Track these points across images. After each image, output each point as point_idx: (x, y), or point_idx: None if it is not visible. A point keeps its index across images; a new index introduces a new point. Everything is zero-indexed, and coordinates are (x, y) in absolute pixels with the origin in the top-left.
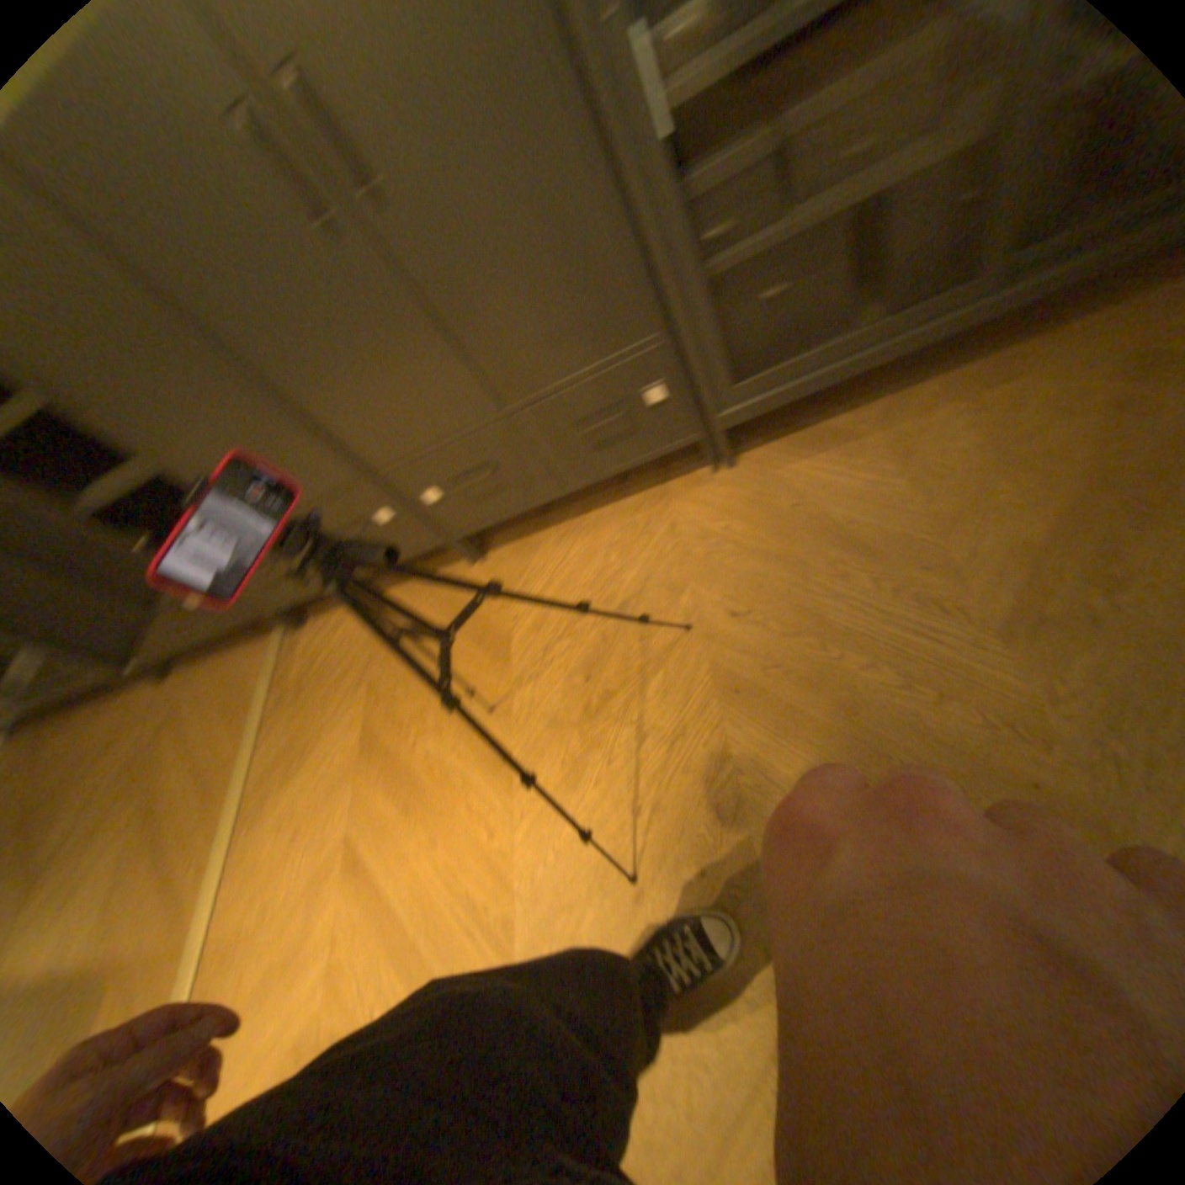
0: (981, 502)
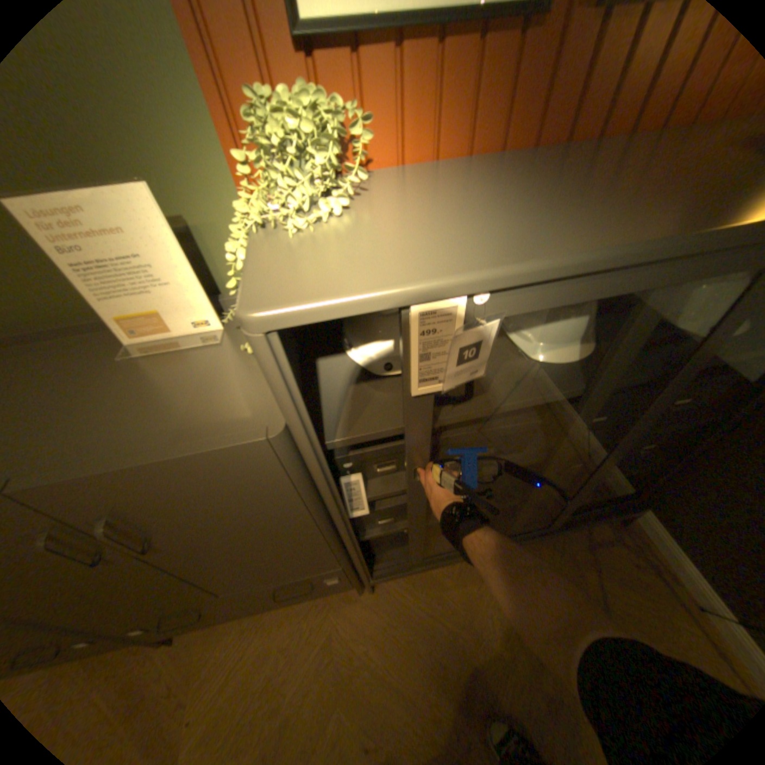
0: (509, 671)
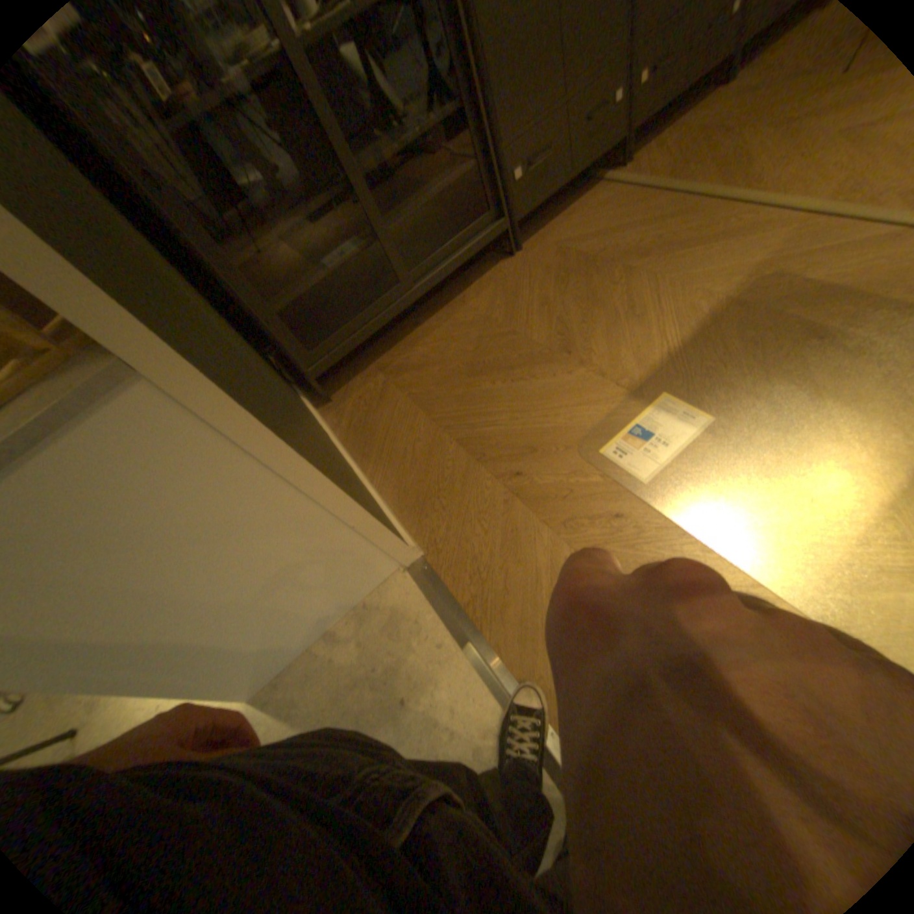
0: None
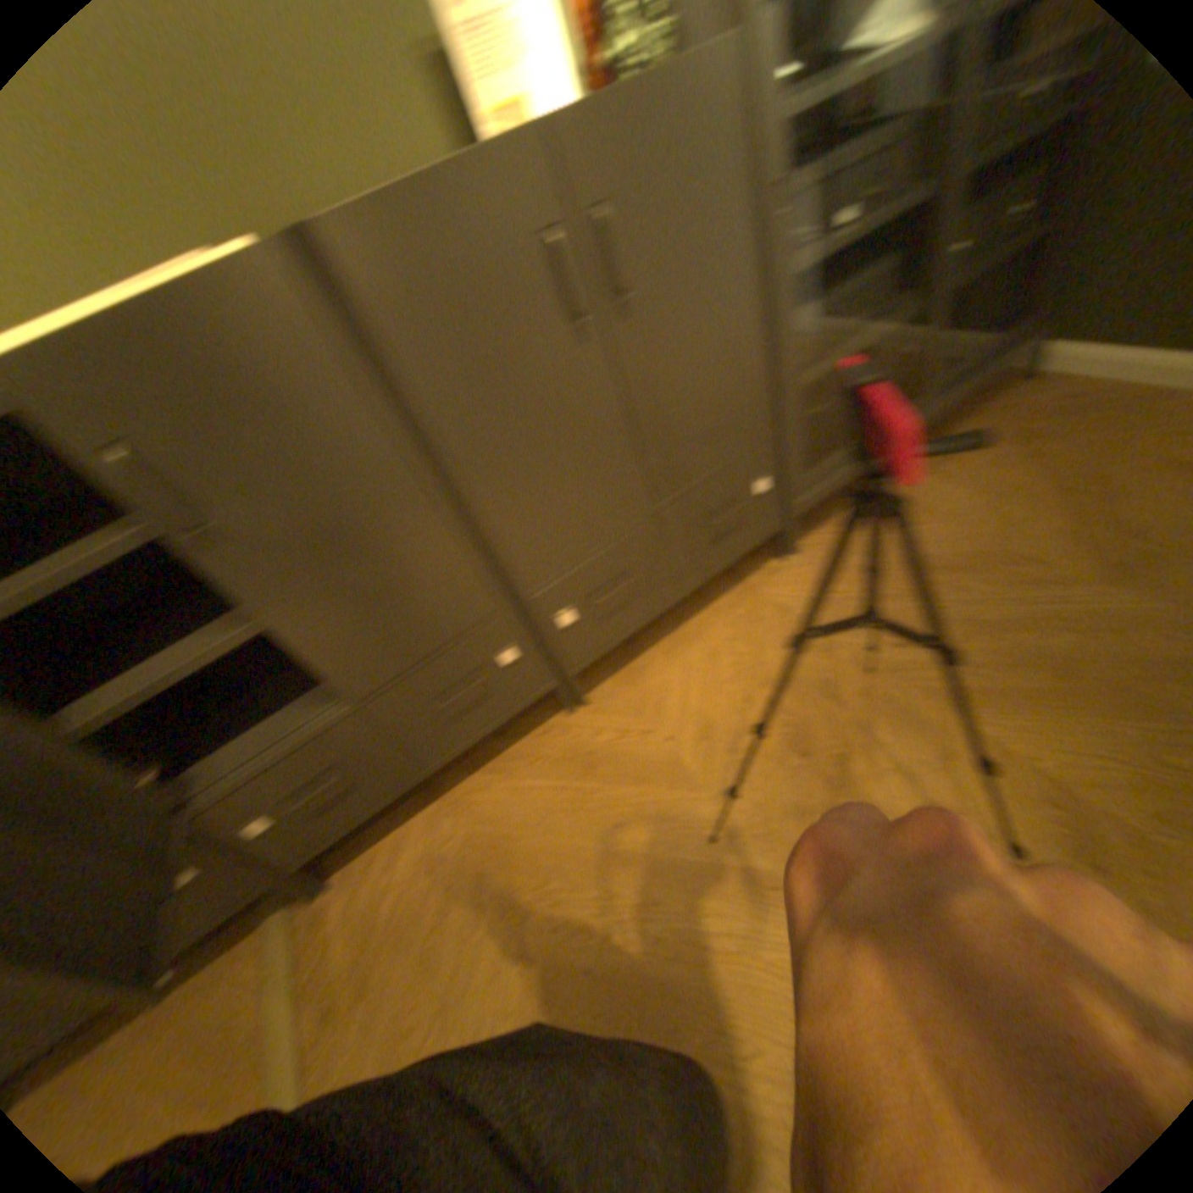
0: (1009, 519)
